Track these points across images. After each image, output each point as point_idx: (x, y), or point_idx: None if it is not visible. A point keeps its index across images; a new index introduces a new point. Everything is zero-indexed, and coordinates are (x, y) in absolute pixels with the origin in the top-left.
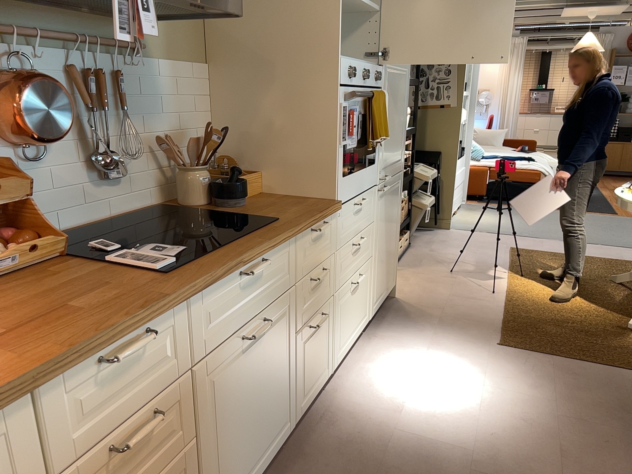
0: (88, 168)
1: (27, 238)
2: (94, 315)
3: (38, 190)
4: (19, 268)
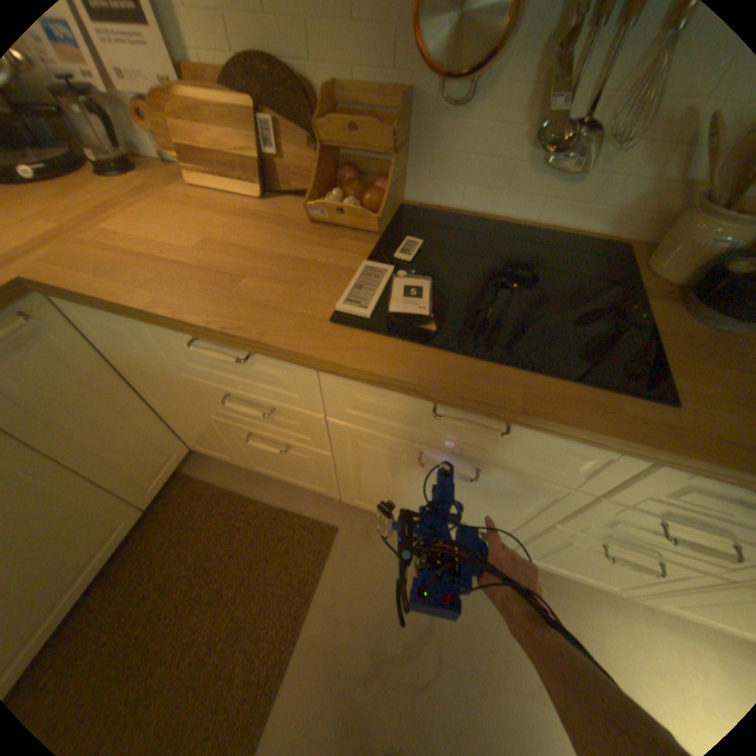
0: (535, 135)
1: (366, 196)
2: (210, 300)
3: (445, 146)
4: (333, 222)
